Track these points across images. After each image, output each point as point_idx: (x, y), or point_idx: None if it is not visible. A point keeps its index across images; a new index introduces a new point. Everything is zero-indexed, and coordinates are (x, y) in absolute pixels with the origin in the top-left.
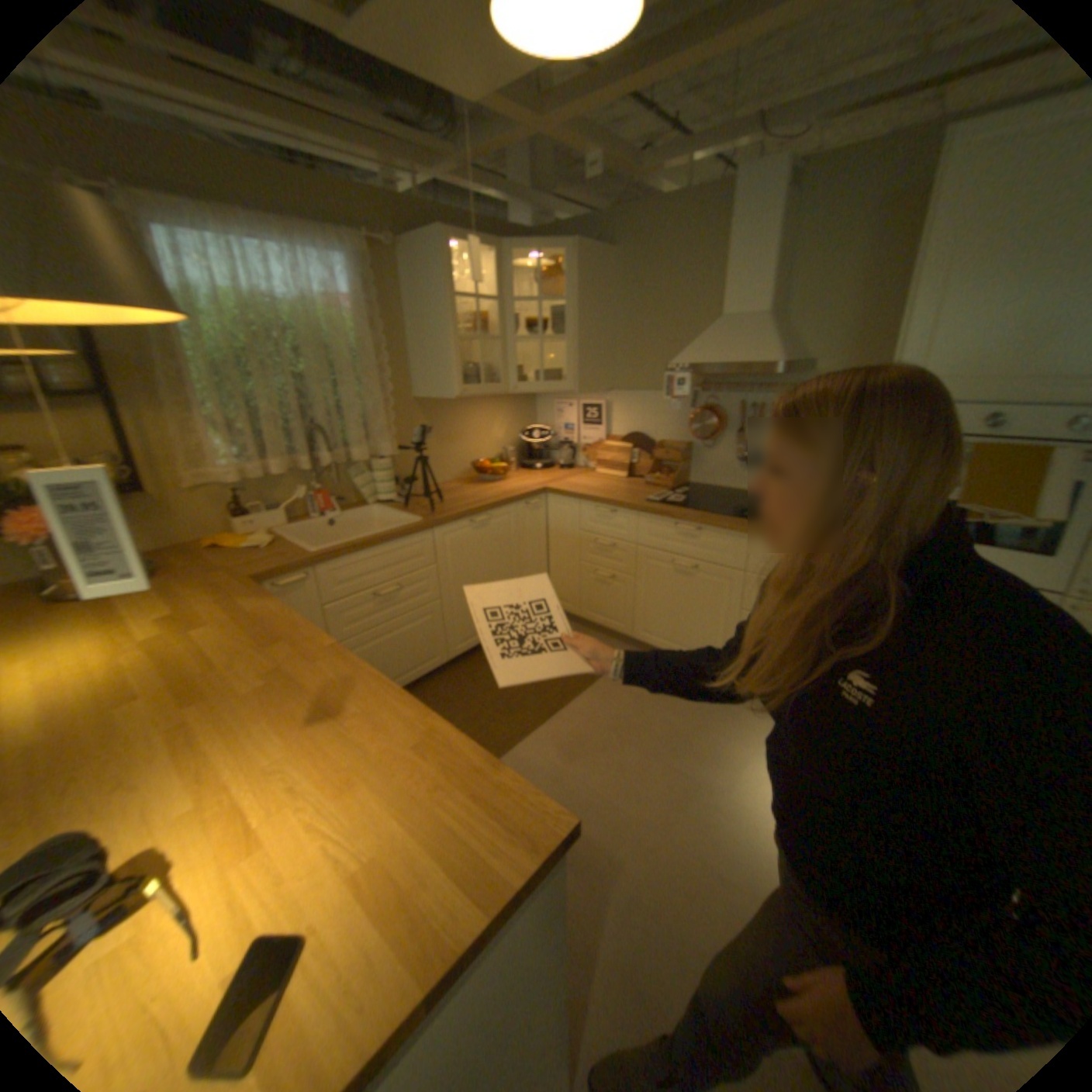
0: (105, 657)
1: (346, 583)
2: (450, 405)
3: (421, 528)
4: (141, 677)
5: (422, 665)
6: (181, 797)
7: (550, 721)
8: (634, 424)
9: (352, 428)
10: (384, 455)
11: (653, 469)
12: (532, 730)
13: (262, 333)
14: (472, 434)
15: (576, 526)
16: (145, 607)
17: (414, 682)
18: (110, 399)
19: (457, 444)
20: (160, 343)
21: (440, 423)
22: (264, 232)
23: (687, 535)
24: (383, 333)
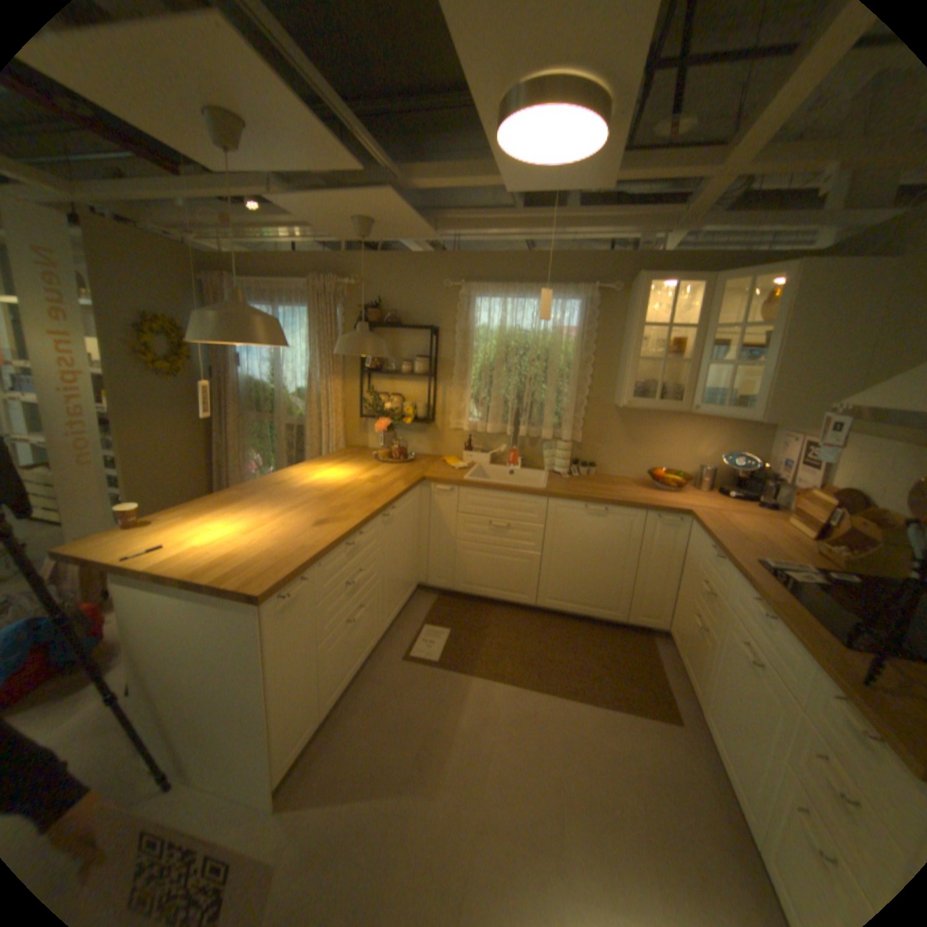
0: (344, 477)
1: (473, 504)
2: (650, 414)
3: (536, 491)
4: (335, 486)
5: (511, 591)
6: (270, 515)
7: (541, 694)
8: (860, 477)
9: (545, 414)
10: (571, 439)
11: (844, 540)
12: (521, 685)
13: (511, 350)
14: (669, 443)
15: (700, 559)
16: (383, 470)
17: (502, 599)
18: (436, 378)
19: (647, 448)
20: (462, 353)
21: (633, 426)
22: (527, 292)
23: (766, 620)
24: (593, 352)
